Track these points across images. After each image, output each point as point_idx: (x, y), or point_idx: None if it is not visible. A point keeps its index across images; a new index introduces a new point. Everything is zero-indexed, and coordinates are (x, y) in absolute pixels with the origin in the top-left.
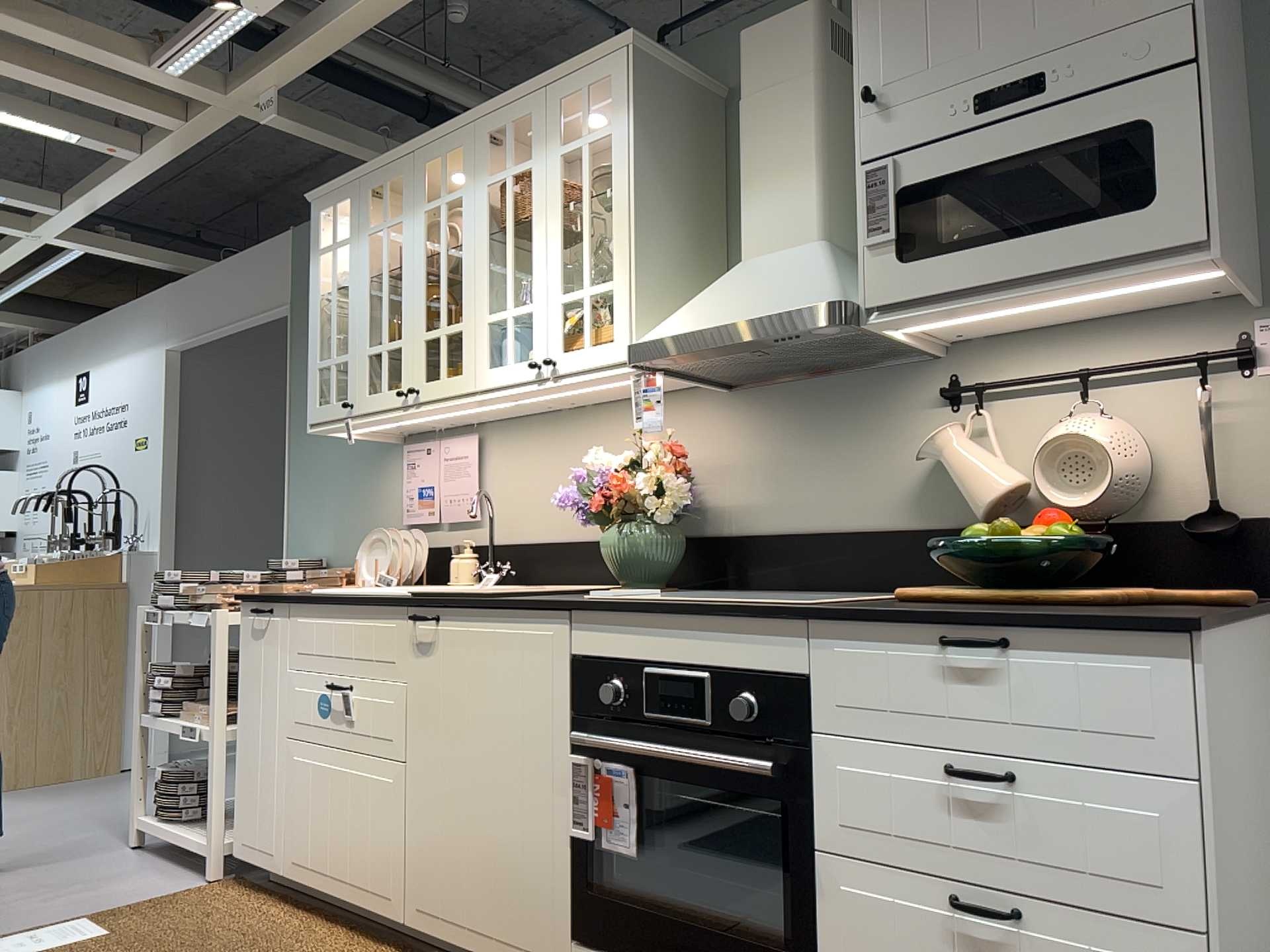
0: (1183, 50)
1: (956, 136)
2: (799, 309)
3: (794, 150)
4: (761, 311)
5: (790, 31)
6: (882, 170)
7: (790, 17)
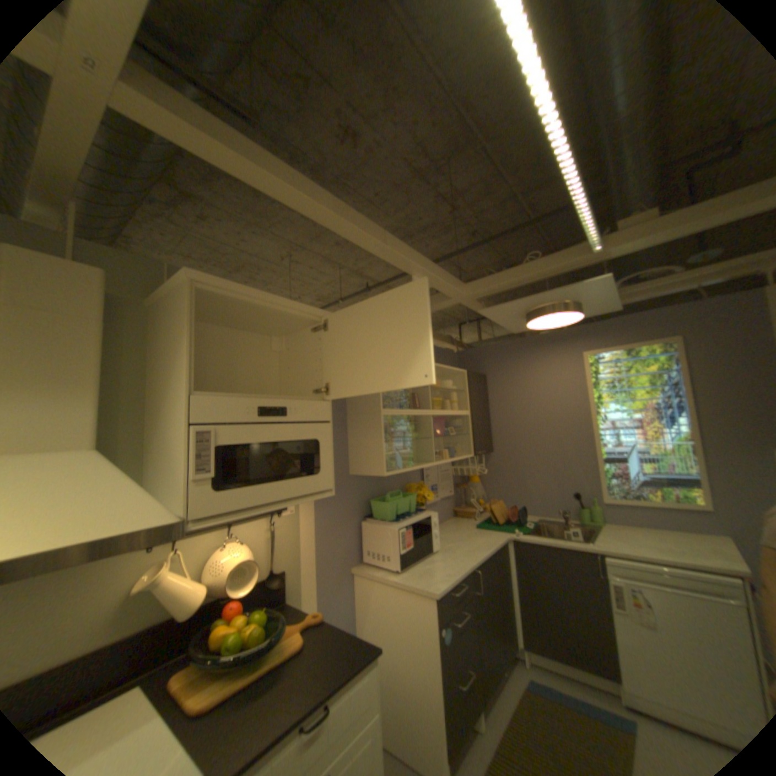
0: (329, 416)
1: (247, 422)
2: (149, 529)
3: (74, 371)
4: (98, 530)
5: (80, 277)
6: (210, 432)
7: (80, 266)
